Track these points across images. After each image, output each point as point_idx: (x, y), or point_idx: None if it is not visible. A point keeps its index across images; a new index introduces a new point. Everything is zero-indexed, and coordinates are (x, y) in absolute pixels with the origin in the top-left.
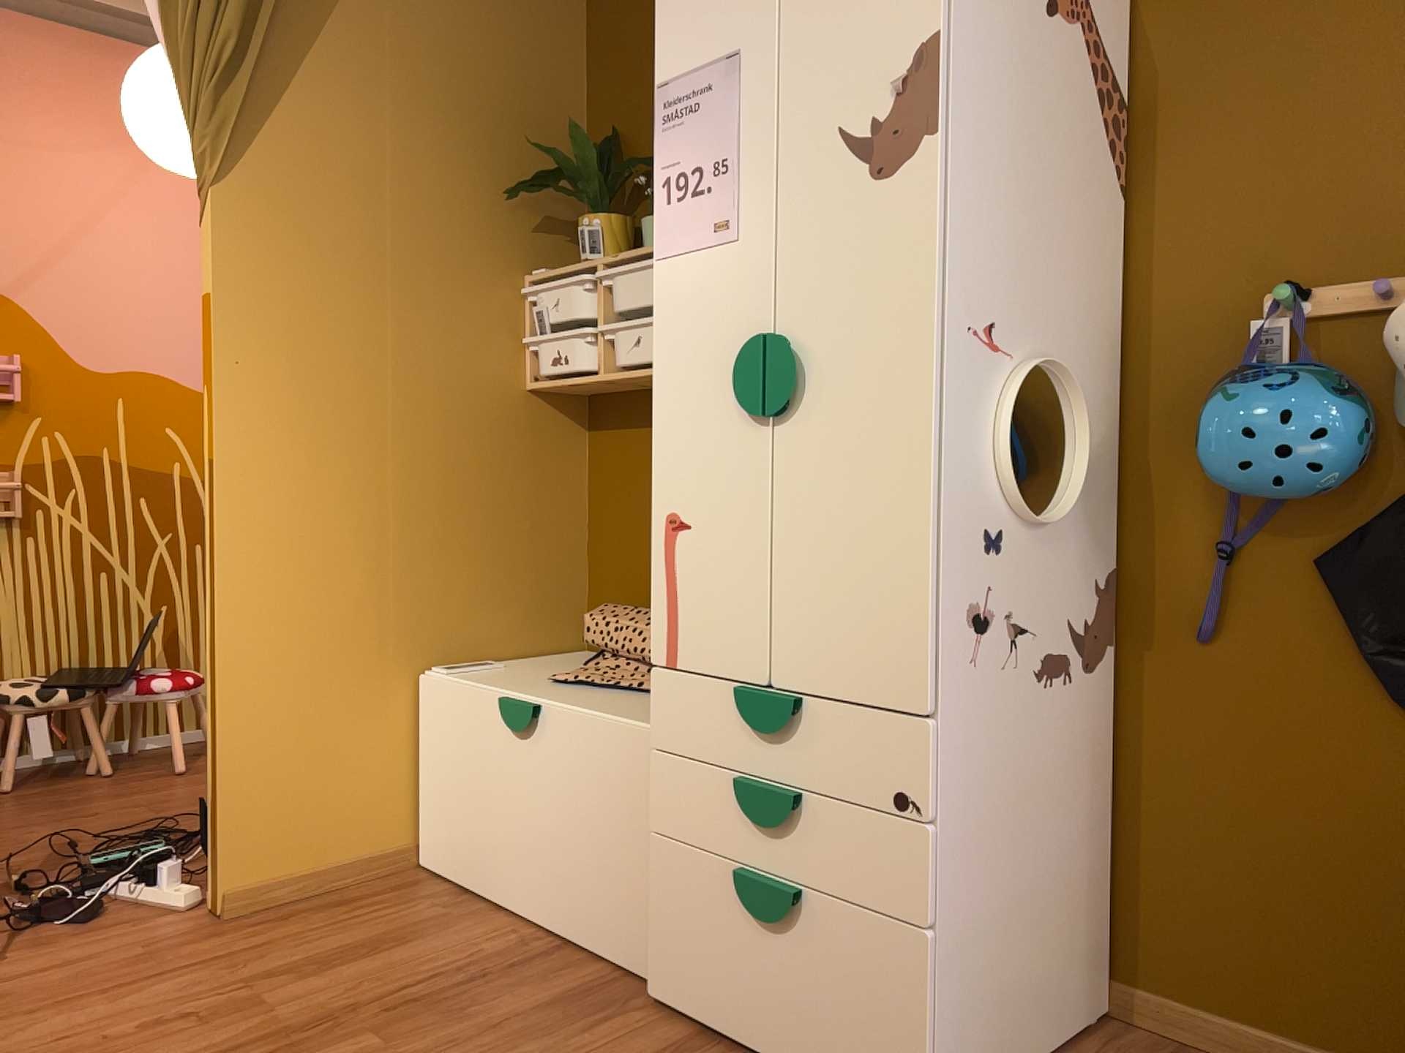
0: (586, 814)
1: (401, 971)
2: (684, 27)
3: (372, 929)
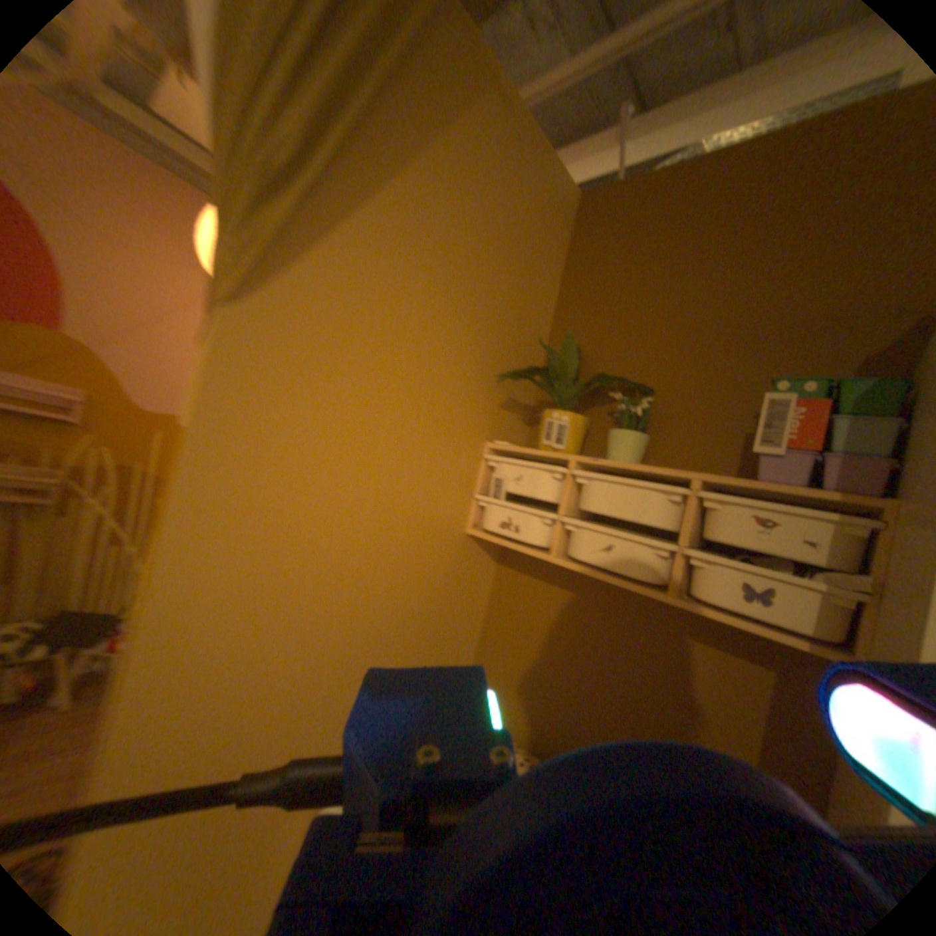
0: None
1: None
2: None
3: None
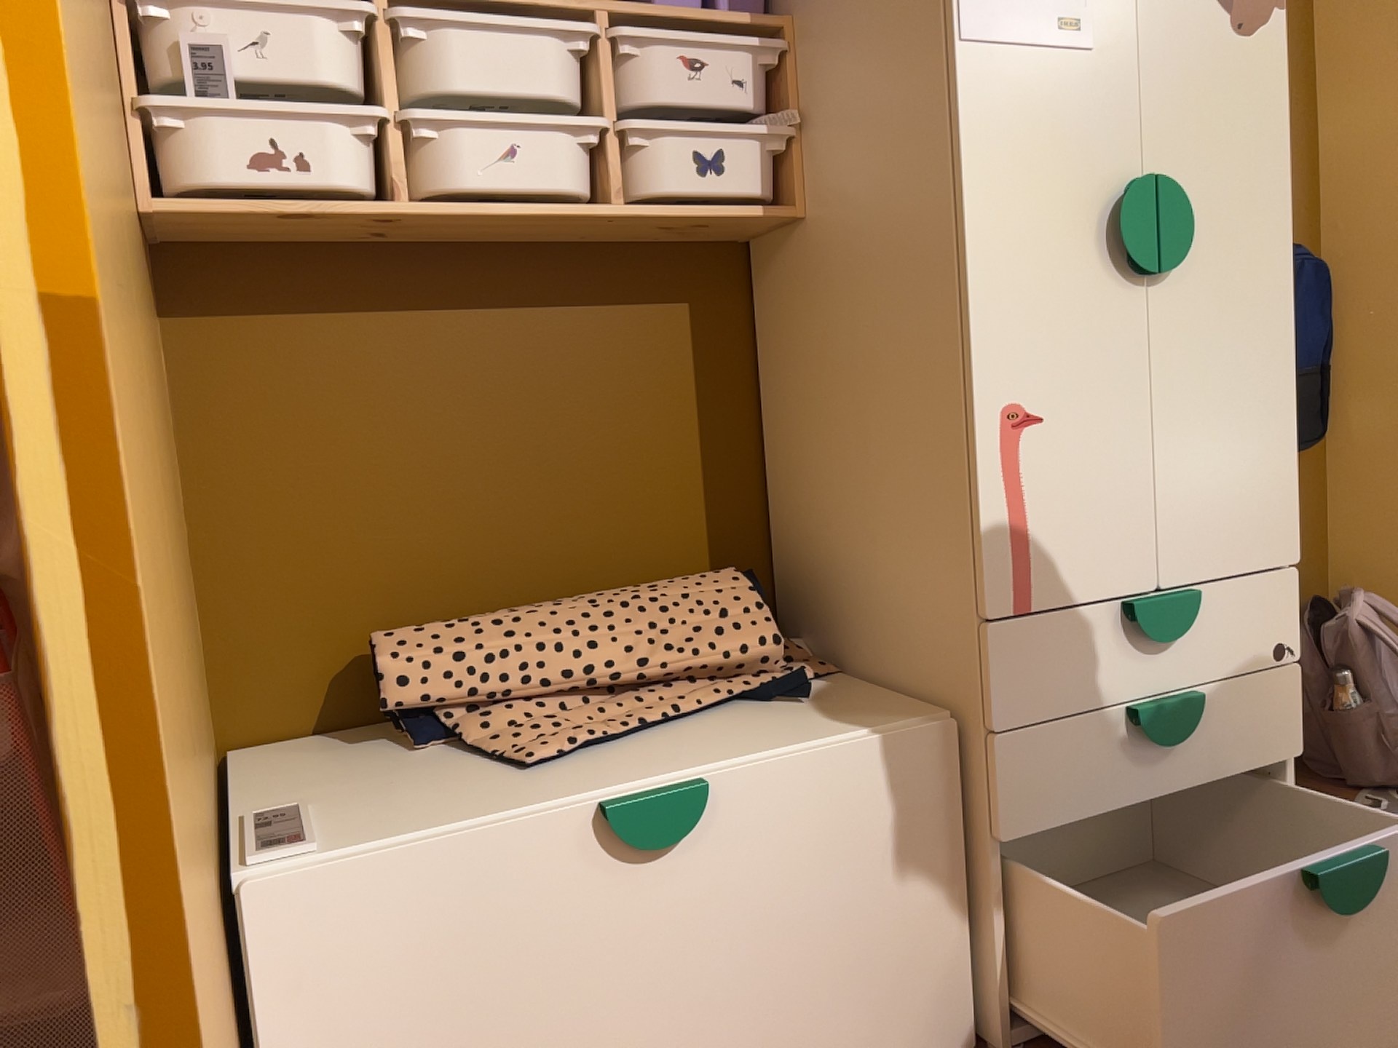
0: (830, 904)
1: None
2: None
3: None
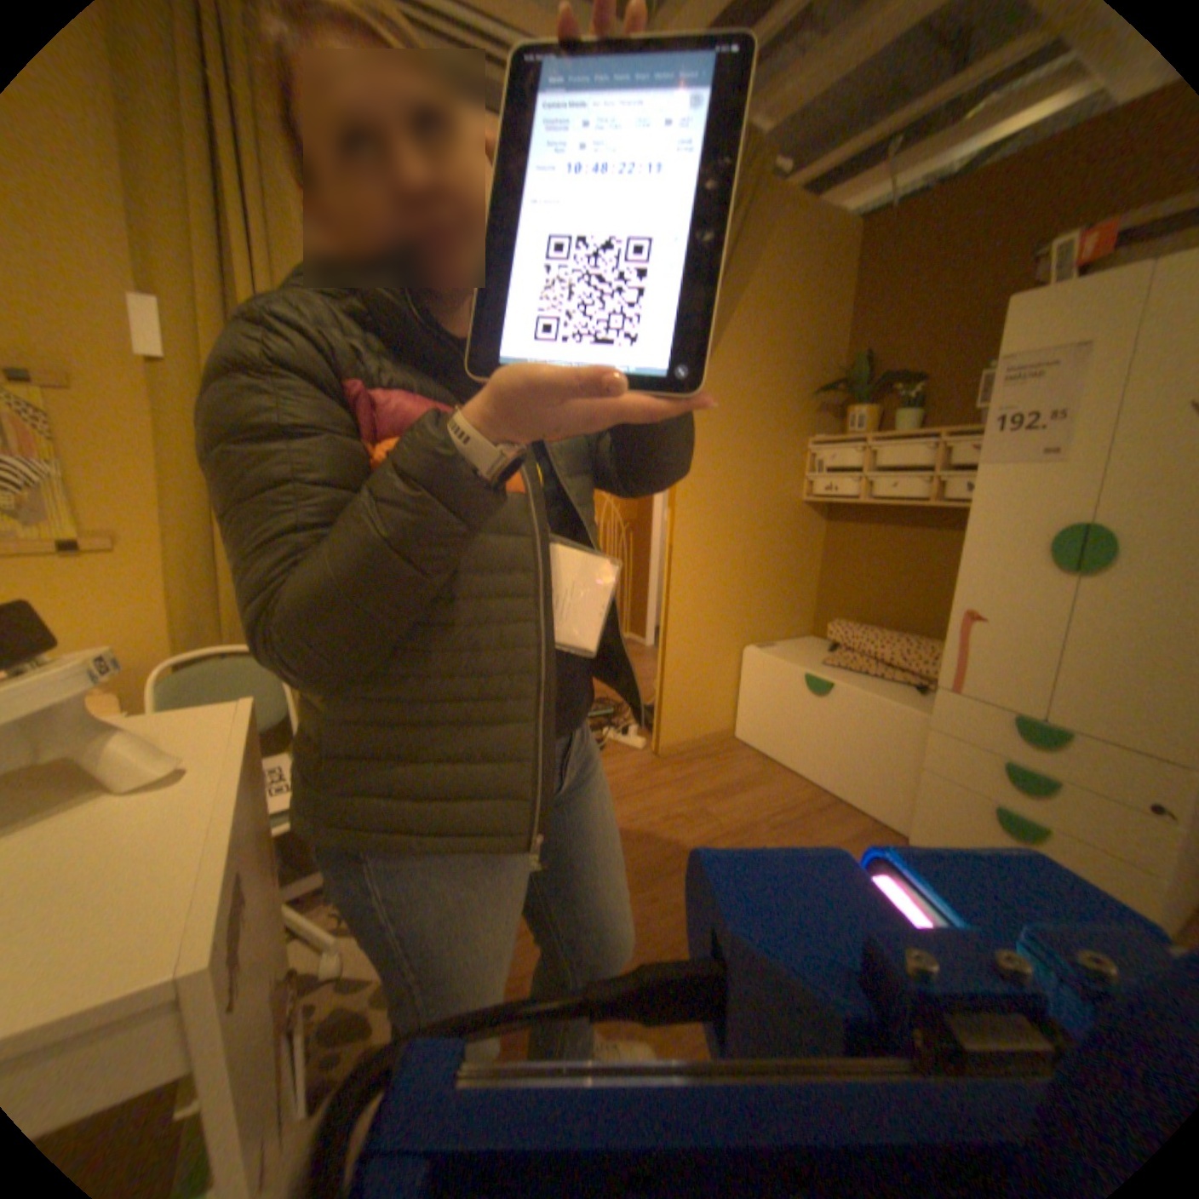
0: (864, 744)
1: (765, 805)
2: (1035, 318)
3: (735, 776)
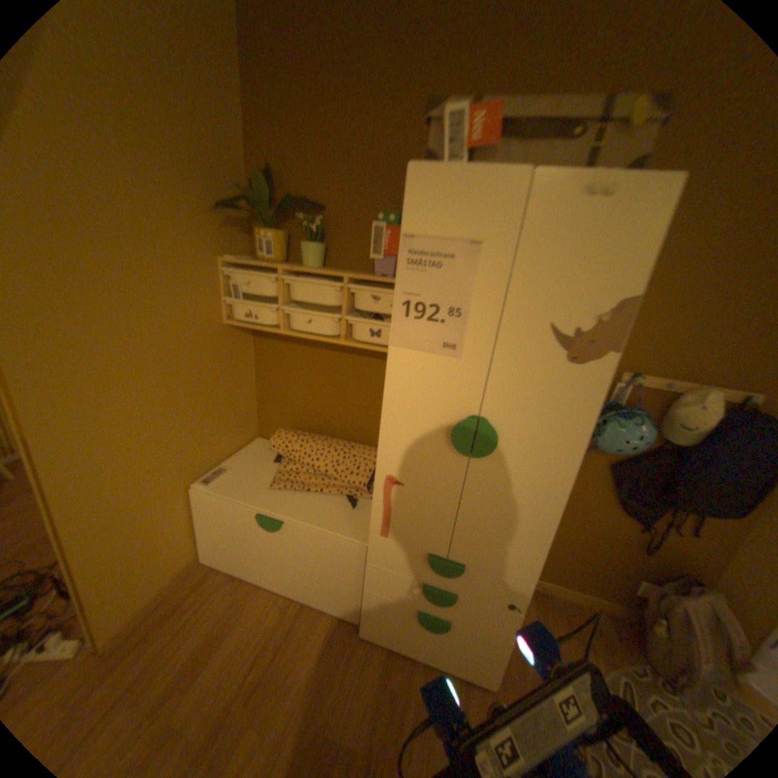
0: (317, 566)
1: (238, 662)
2: (434, 200)
3: (204, 630)
